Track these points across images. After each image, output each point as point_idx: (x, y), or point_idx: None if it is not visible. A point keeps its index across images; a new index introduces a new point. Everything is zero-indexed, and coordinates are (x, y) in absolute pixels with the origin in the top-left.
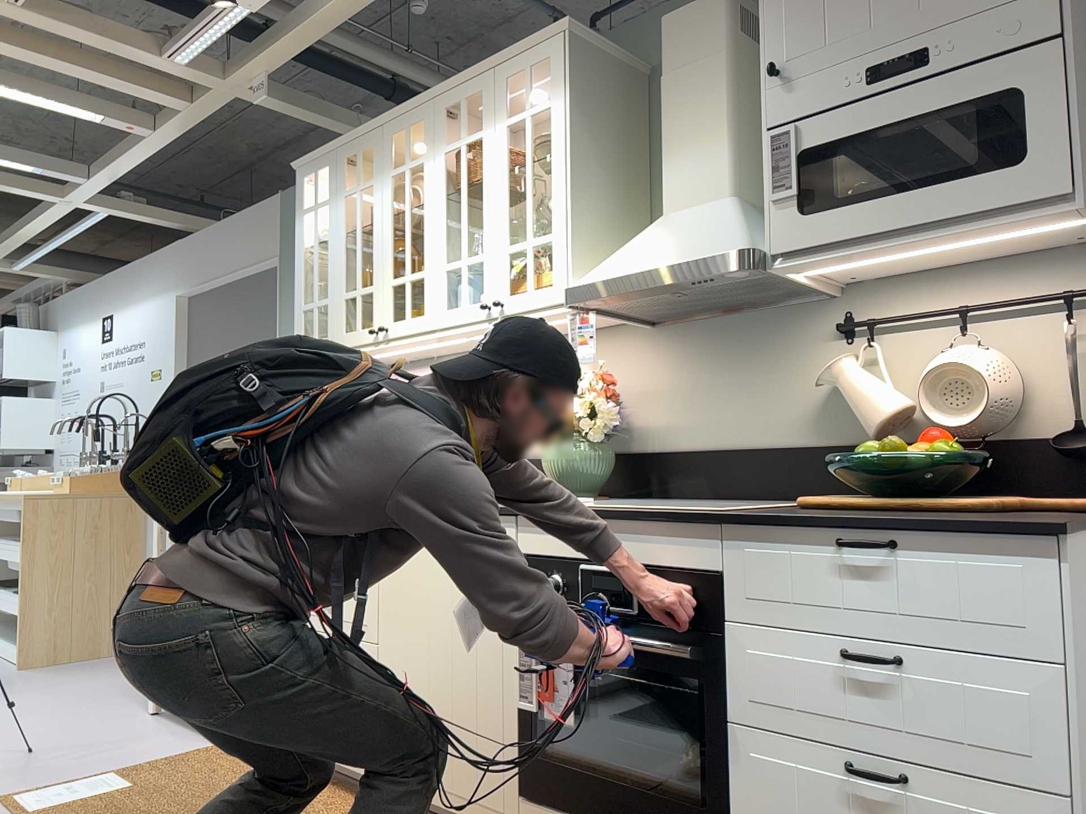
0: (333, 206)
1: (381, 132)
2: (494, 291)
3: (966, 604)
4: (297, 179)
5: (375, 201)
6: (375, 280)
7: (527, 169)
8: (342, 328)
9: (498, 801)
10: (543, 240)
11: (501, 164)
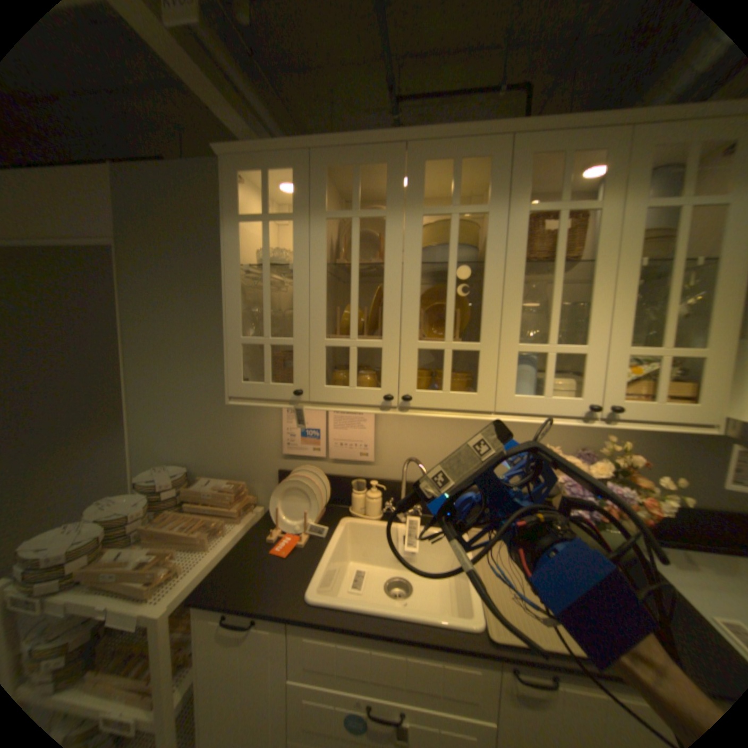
0: (302, 223)
1: (404, 148)
2: (604, 393)
3: None
4: (218, 166)
5: (391, 237)
6: (388, 336)
7: (679, 268)
8: (322, 380)
9: None
10: (694, 355)
11: (634, 249)
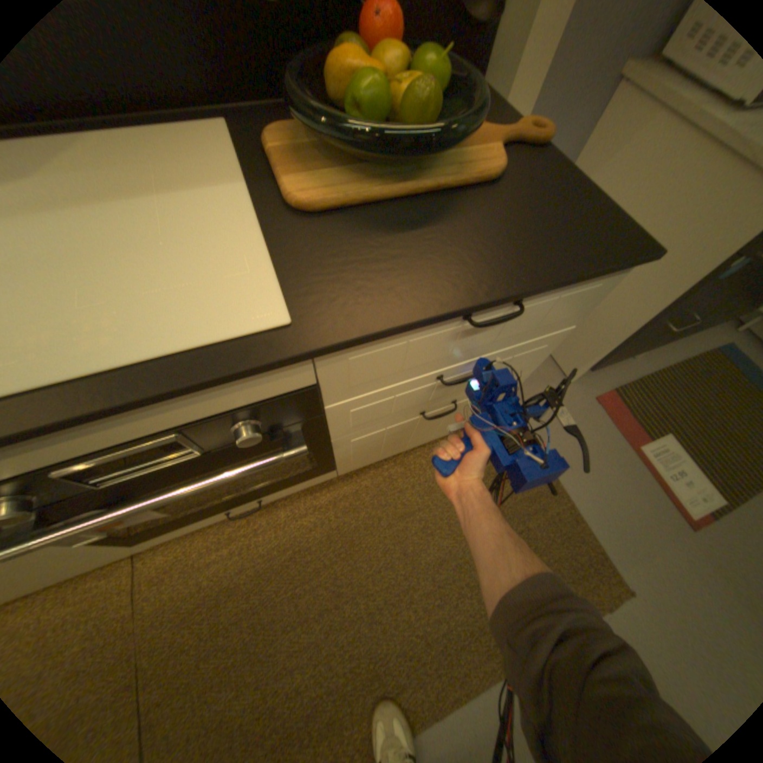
0: None
1: None
2: None
3: (545, 318)
4: None
5: None
6: None
7: None
8: None
9: (106, 558)
10: None
11: None
